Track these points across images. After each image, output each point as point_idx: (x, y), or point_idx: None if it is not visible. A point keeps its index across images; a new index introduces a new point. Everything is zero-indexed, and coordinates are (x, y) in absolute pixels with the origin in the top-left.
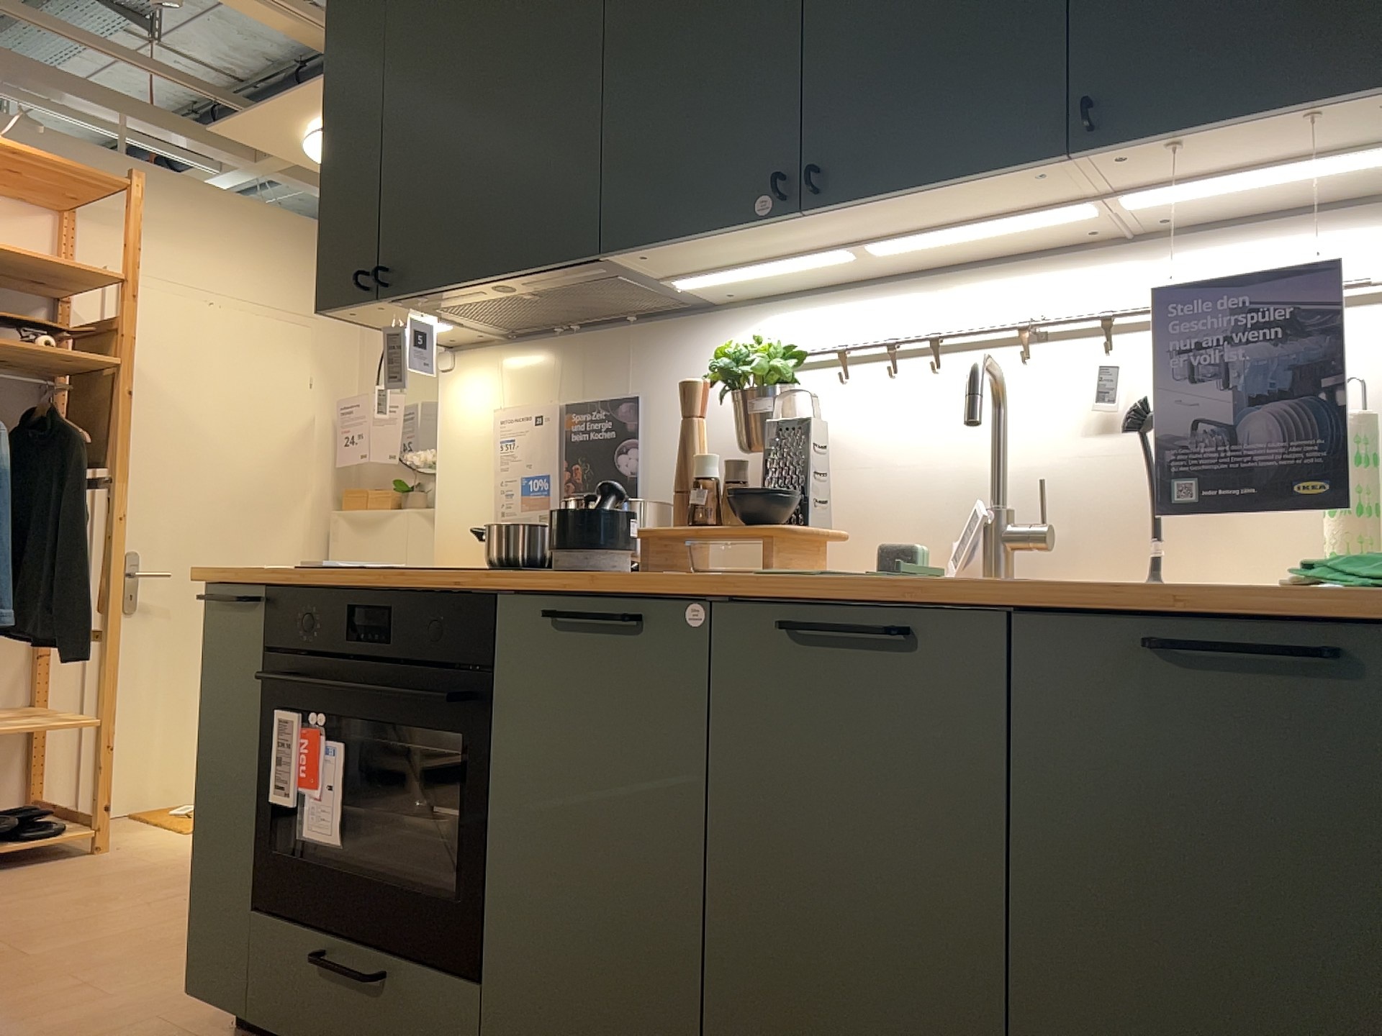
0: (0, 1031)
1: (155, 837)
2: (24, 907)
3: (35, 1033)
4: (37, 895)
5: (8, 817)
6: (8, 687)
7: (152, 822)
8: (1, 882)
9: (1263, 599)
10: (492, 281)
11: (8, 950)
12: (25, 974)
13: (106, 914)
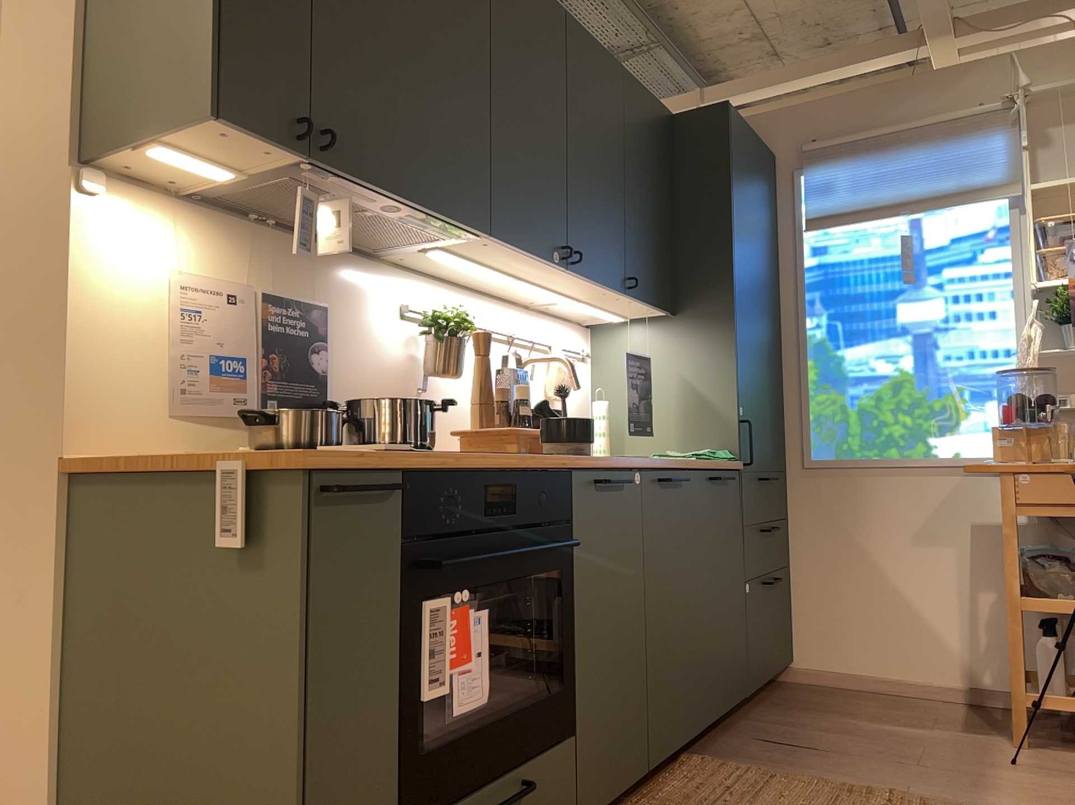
0: None
1: None
2: None
3: None
4: None
5: None
6: None
7: None
8: None
9: (717, 464)
10: (409, 204)
11: None
12: None
13: None
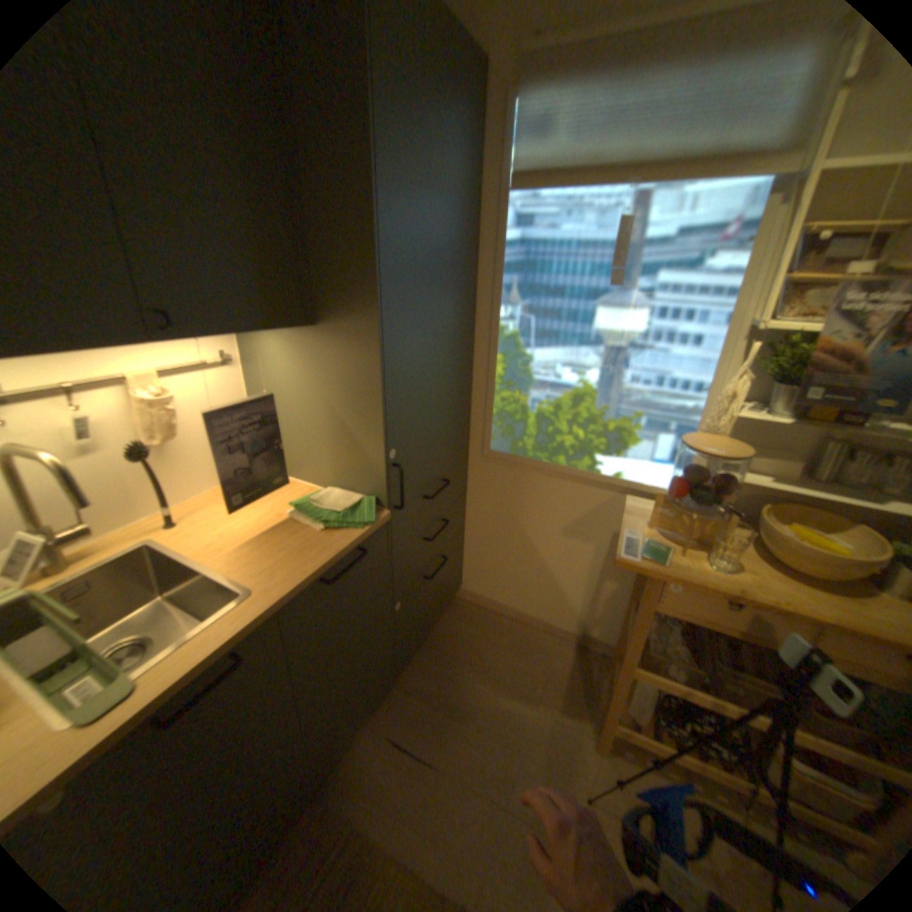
0: None
1: None
2: None
3: None
4: None
5: None
6: None
7: None
8: None
9: (340, 546)
10: None
11: None
12: None
13: None
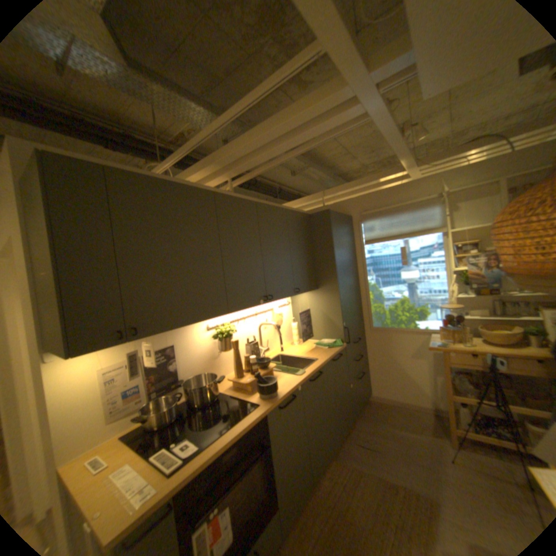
0: None
1: None
2: None
3: None
4: None
5: None
6: None
7: None
8: None
9: (335, 351)
10: (187, 325)
11: None
12: None
13: None
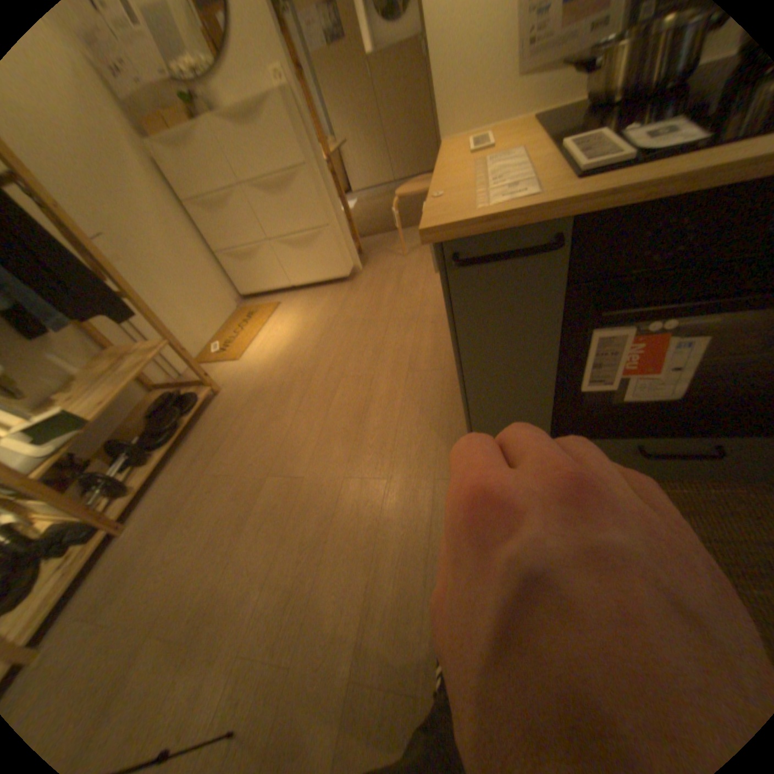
0: (379, 533)
1: (227, 368)
2: (243, 445)
3: (397, 523)
4: (236, 434)
5: (169, 408)
6: (79, 347)
7: (211, 360)
8: (204, 435)
9: None
10: None
11: (286, 478)
12: (323, 488)
13: (290, 427)
